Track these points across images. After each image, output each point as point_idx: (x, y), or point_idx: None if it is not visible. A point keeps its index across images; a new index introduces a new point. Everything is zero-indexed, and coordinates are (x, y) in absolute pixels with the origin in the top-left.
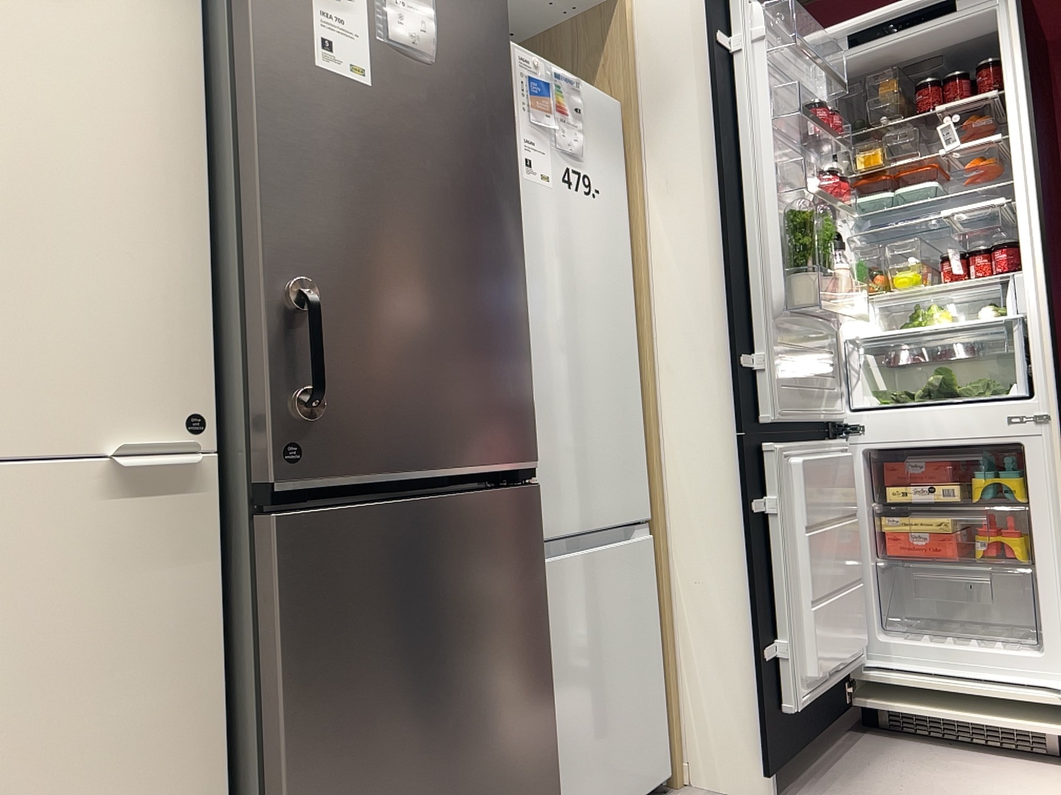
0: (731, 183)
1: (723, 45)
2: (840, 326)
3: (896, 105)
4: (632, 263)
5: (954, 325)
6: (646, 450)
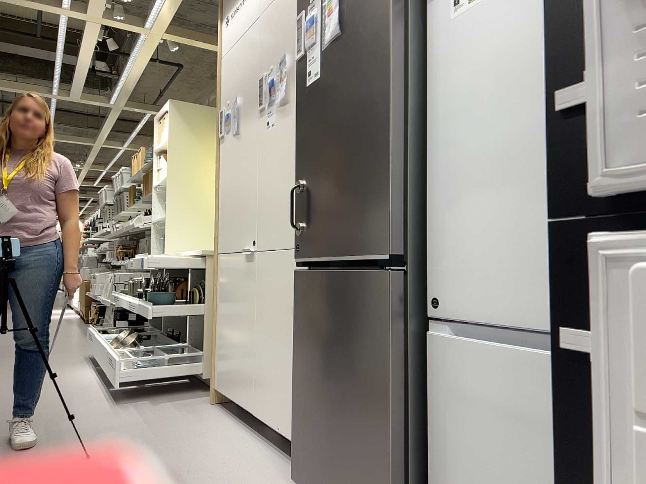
0: None
1: None
2: None
3: None
4: None
5: None
6: None
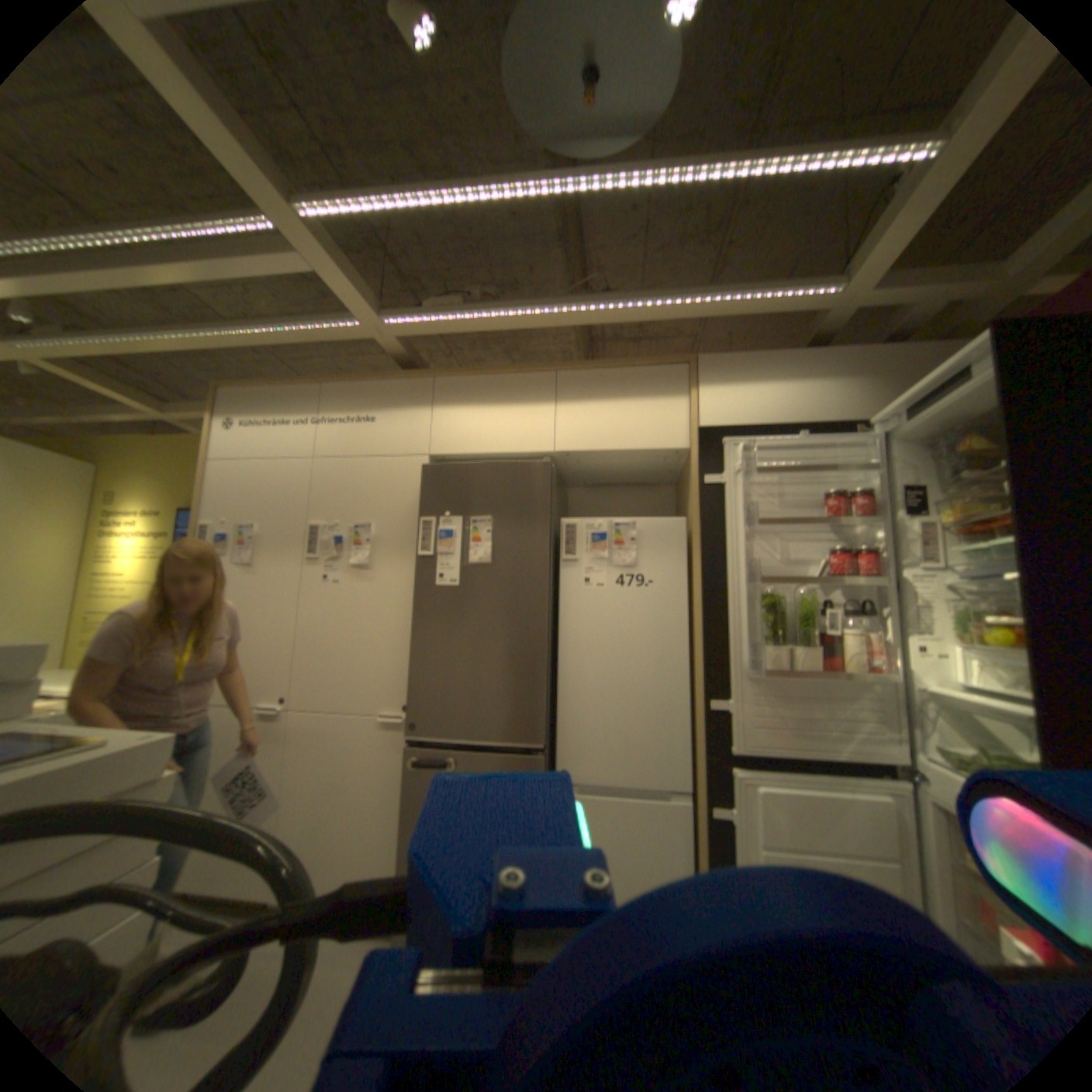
0: (711, 578)
1: (708, 483)
2: (914, 674)
3: (975, 458)
4: (693, 619)
5: (991, 705)
6: (696, 744)
